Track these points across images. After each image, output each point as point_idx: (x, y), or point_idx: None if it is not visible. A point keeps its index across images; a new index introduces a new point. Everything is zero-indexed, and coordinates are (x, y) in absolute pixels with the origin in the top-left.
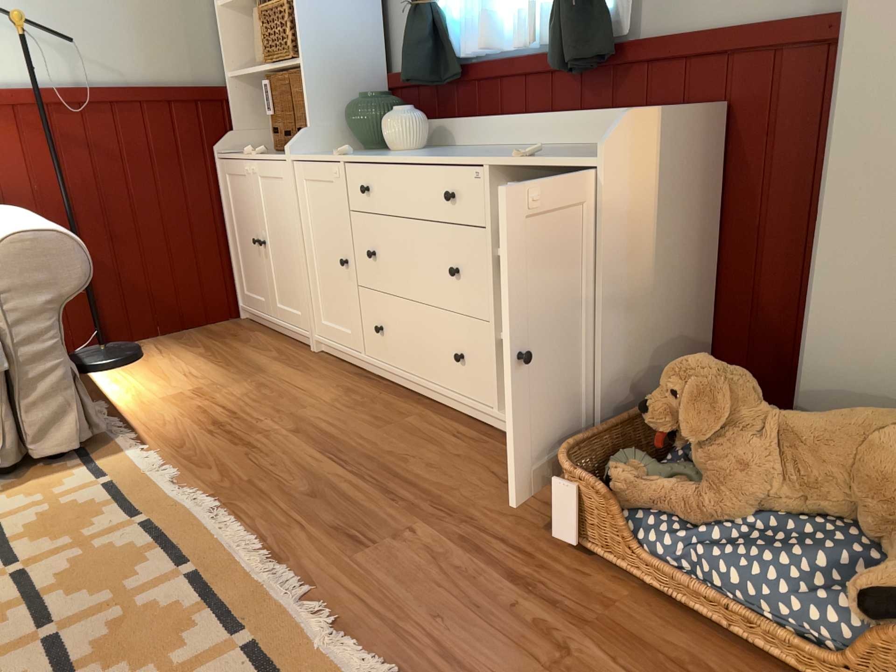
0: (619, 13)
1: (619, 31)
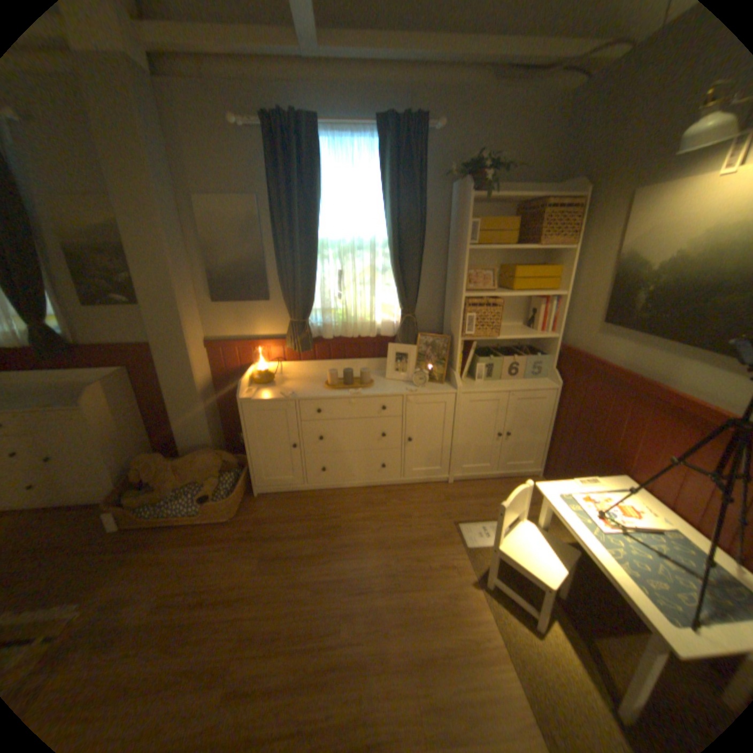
0: (67, 336)
1: (69, 342)
